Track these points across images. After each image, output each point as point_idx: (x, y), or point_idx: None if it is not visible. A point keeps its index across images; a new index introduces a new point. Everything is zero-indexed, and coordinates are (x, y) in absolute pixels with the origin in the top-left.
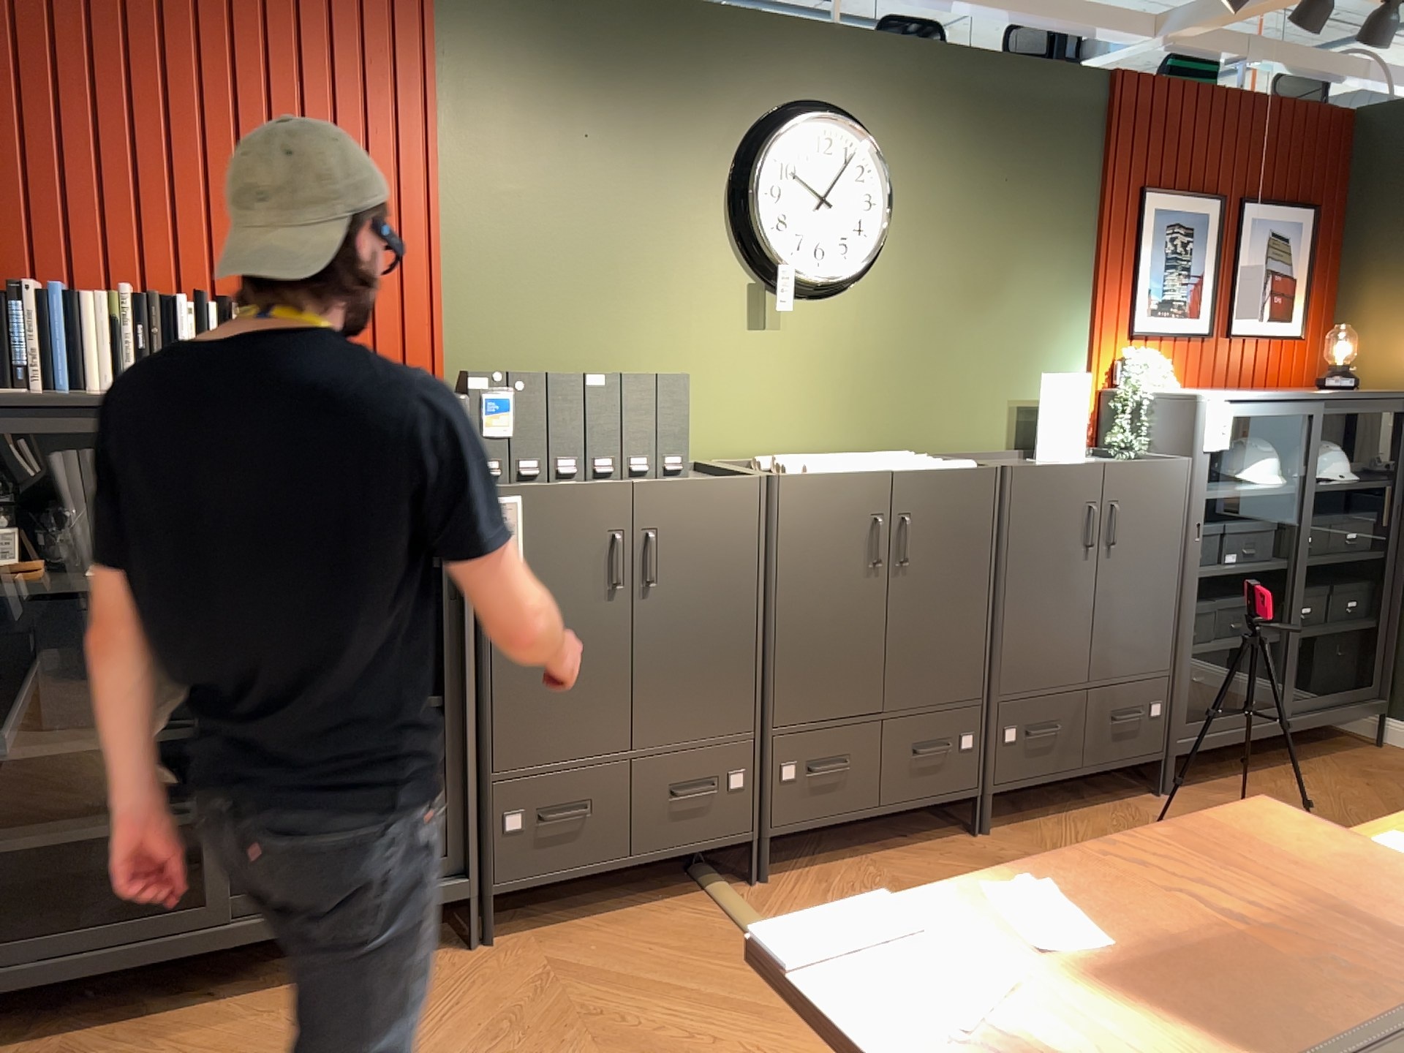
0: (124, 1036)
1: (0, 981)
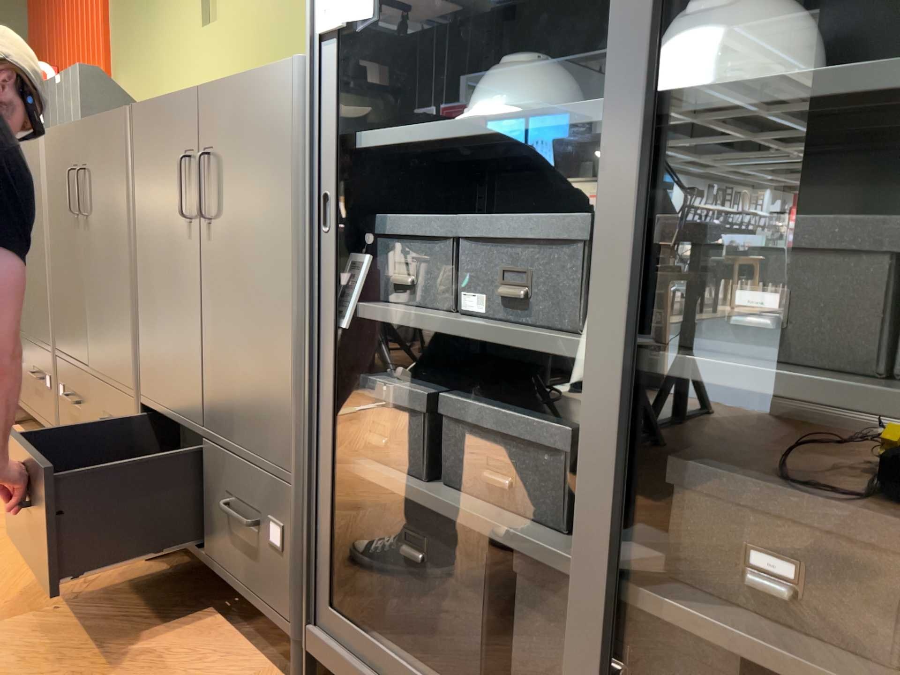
0: None
1: None
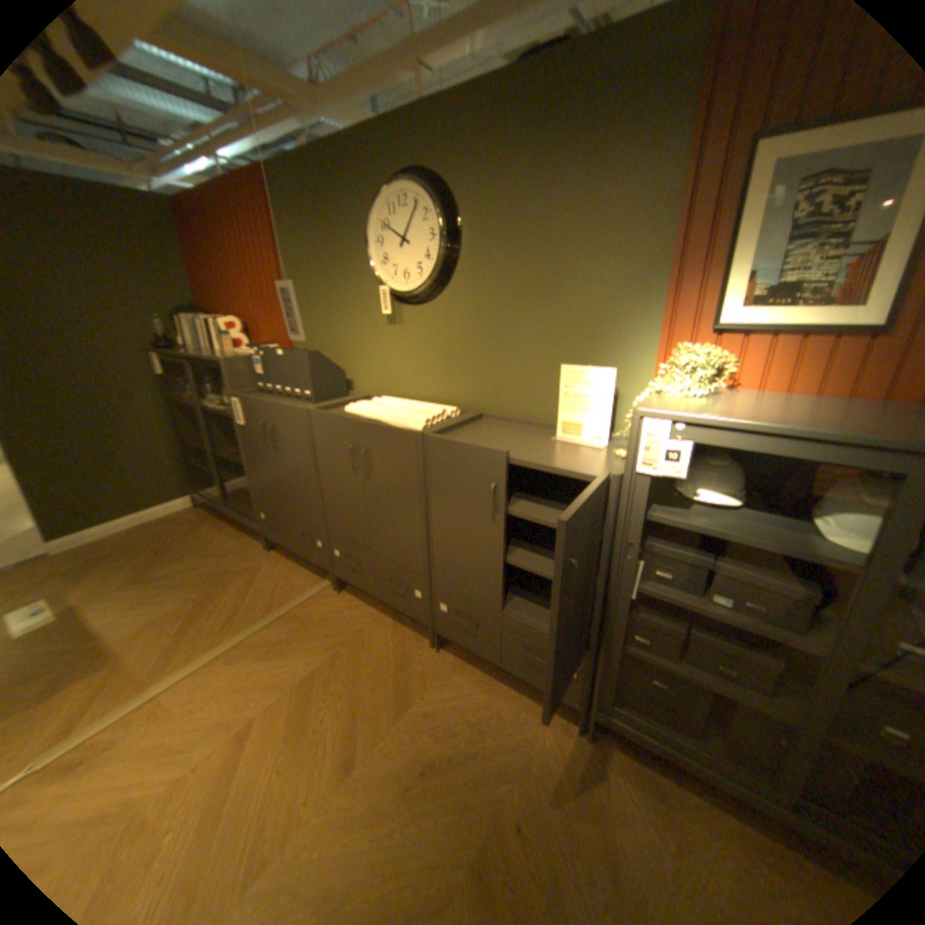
0: (210, 523)
1: (196, 497)
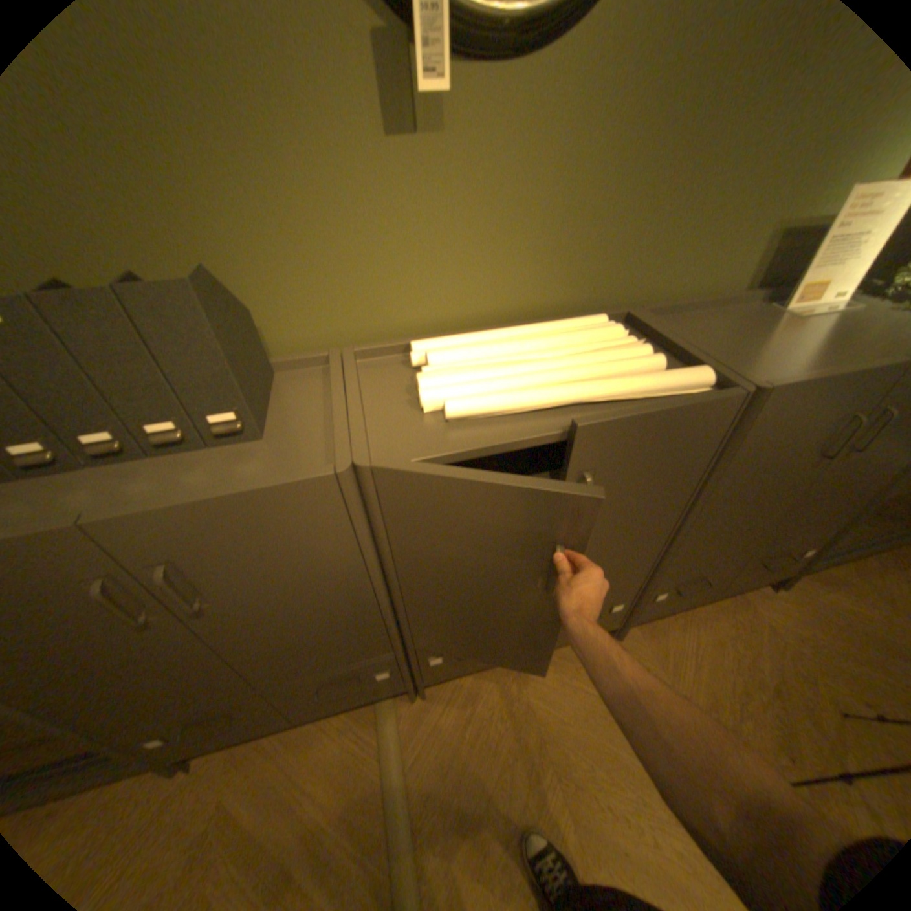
0: None
1: None
